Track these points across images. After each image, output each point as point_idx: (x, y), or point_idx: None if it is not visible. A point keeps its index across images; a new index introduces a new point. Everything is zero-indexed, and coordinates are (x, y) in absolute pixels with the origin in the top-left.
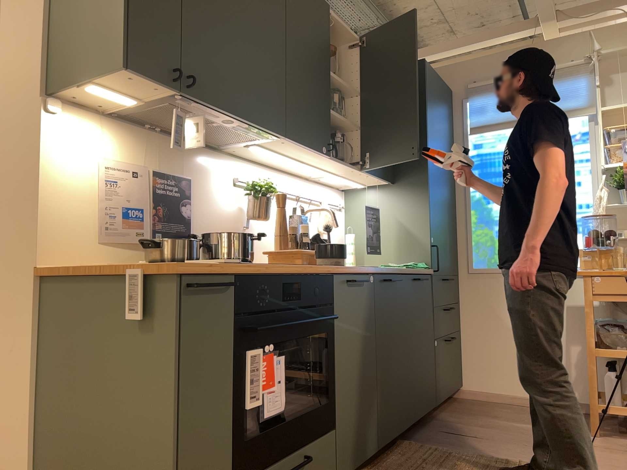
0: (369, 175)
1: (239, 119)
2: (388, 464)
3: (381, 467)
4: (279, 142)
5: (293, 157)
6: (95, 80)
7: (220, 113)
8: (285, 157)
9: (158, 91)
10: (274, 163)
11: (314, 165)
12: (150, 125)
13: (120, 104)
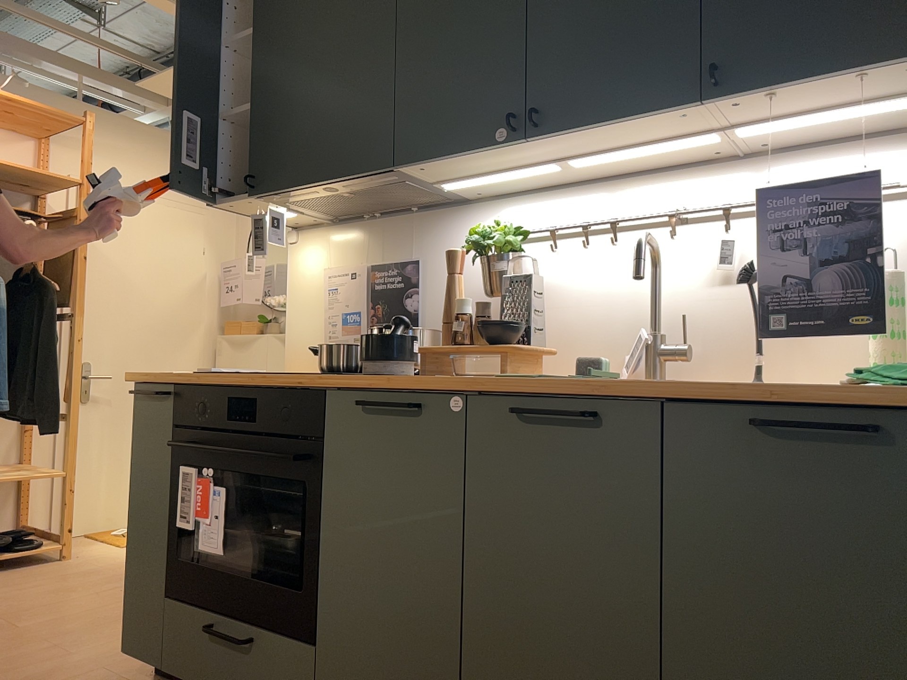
0: (762, 95)
1: (322, 184)
2: None
3: None
4: (430, 170)
5: (524, 166)
6: (244, 215)
7: (302, 189)
8: (517, 172)
9: (256, 202)
10: (583, 174)
11: (597, 153)
12: (365, 214)
13: (303, 215)
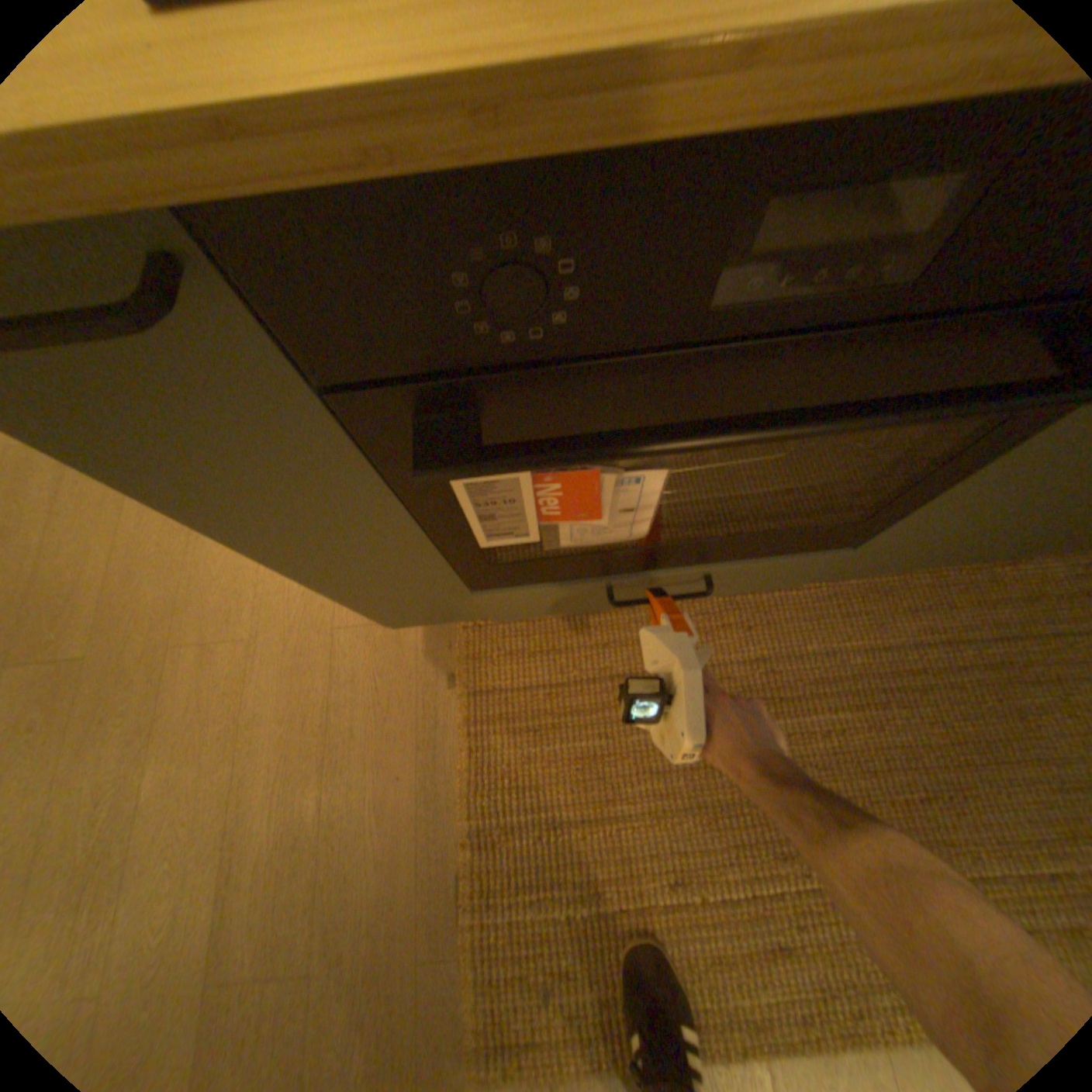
0: None
1: None
2: (1012, 574)
3: (986, 572)
4: None
5: None
6: None
7: None
8: None
9: None
10: None
11: None
12: None
13: None
